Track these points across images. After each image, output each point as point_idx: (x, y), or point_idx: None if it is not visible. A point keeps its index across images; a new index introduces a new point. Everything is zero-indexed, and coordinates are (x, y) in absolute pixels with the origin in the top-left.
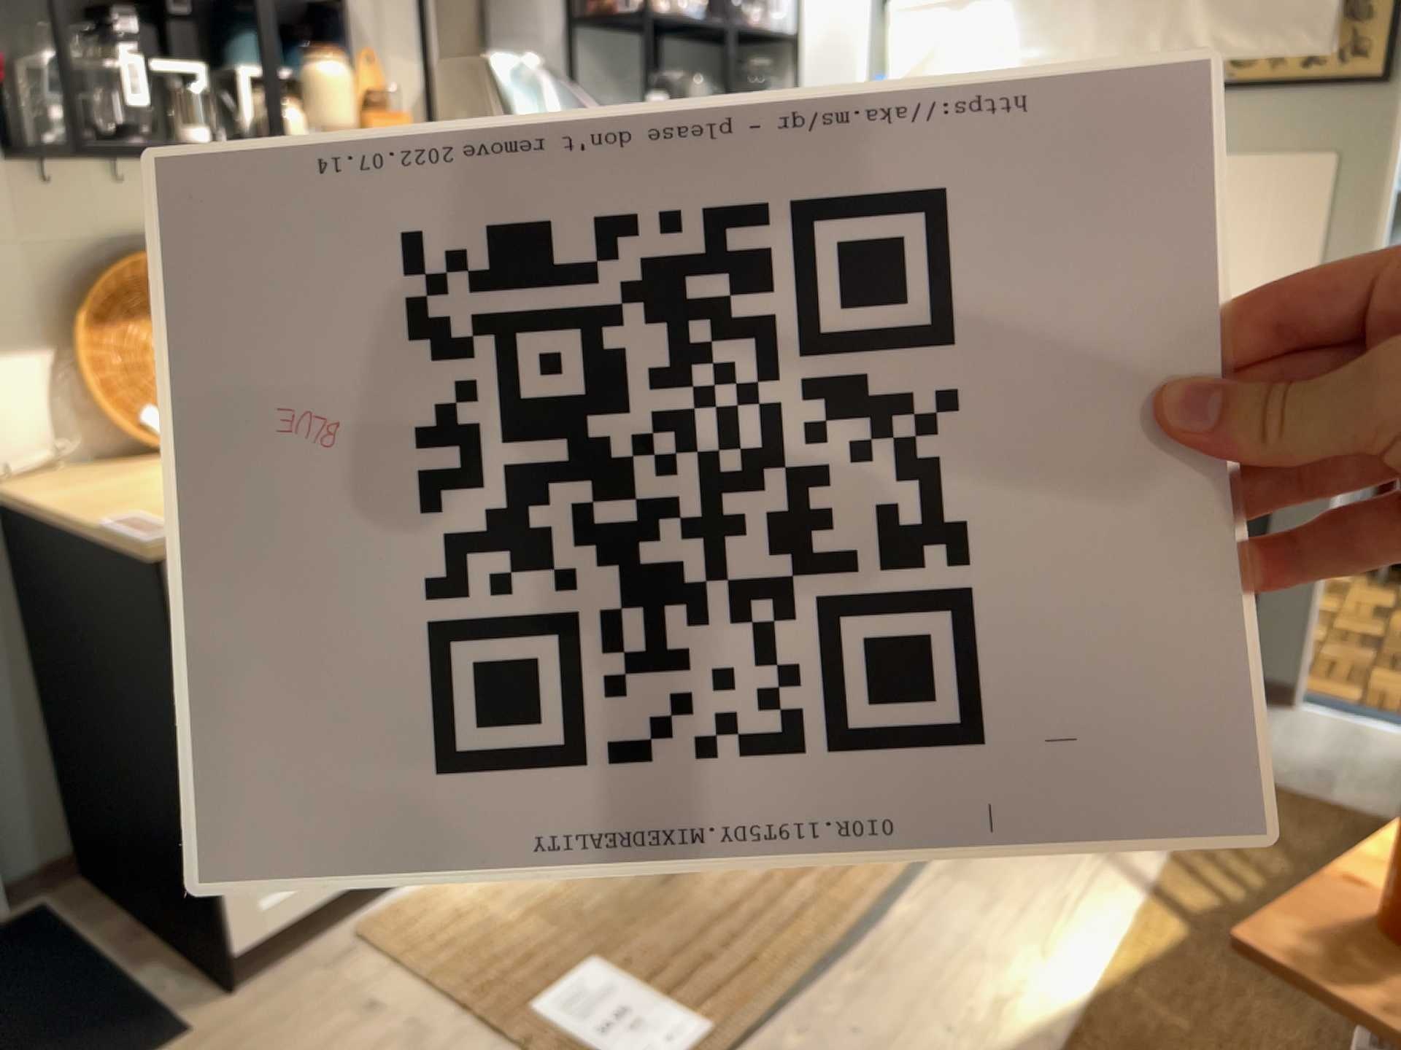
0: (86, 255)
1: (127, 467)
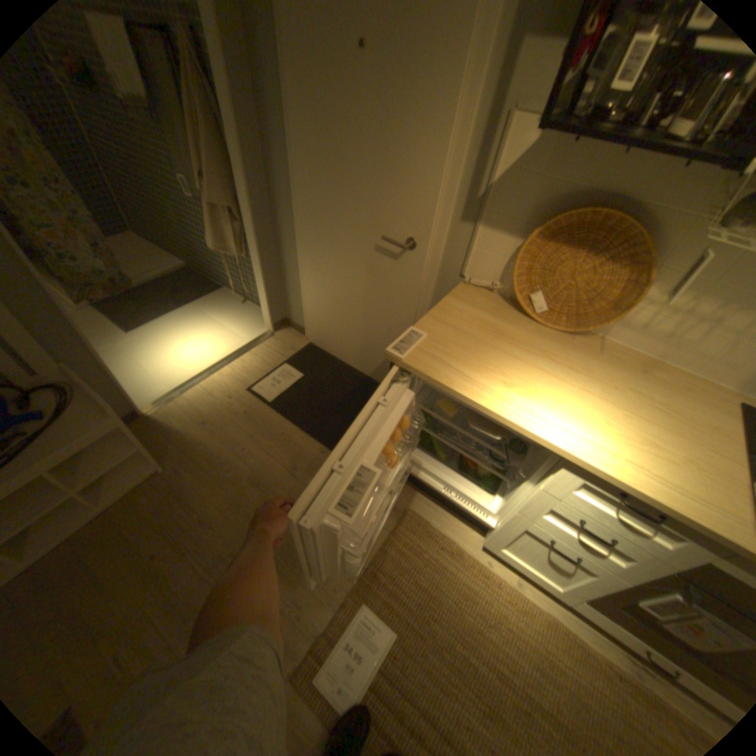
0: (578, 195)
1: (507, 309)
